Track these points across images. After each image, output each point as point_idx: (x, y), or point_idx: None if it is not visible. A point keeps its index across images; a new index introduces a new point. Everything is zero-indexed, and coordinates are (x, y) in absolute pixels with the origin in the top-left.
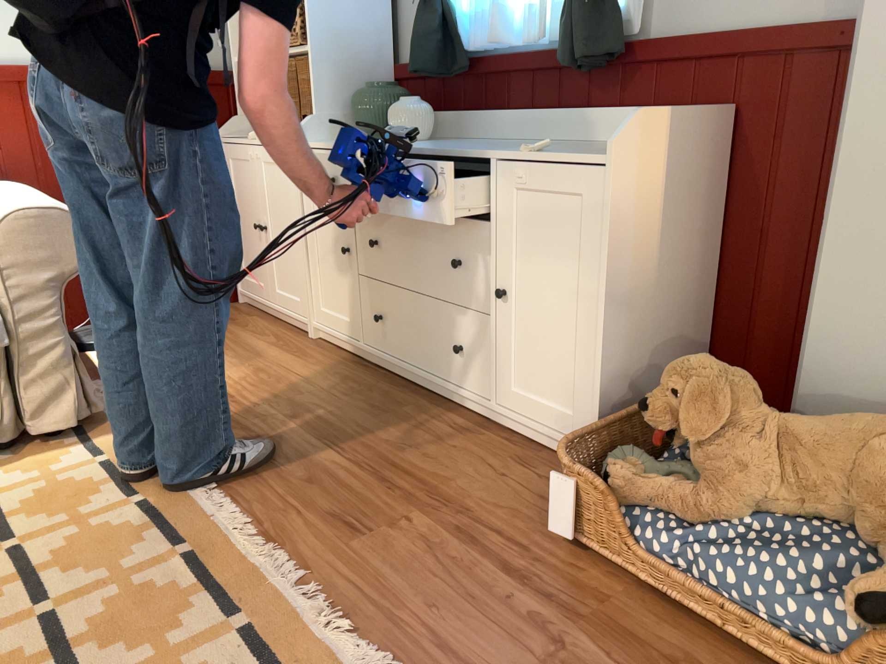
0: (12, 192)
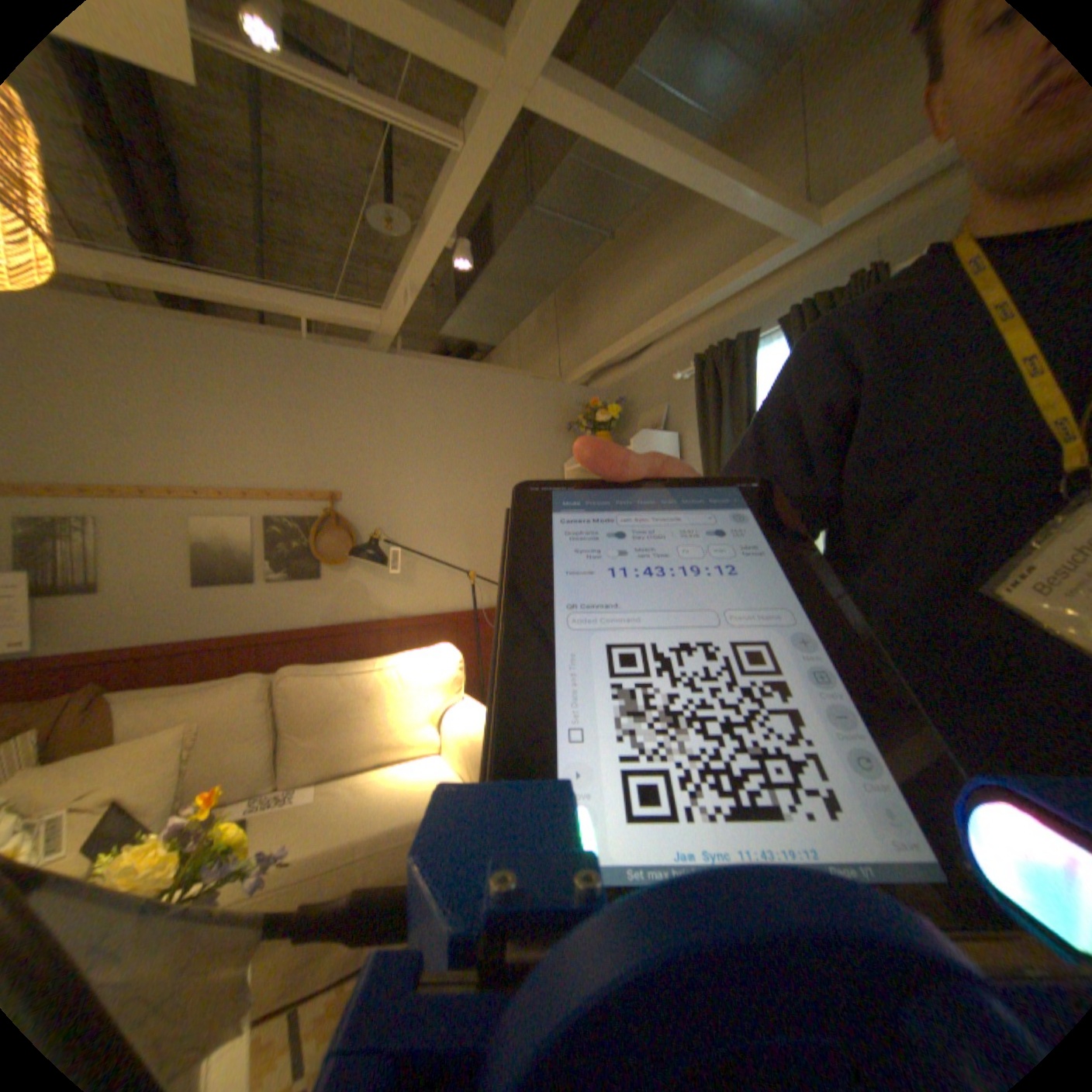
0: (466, 707)
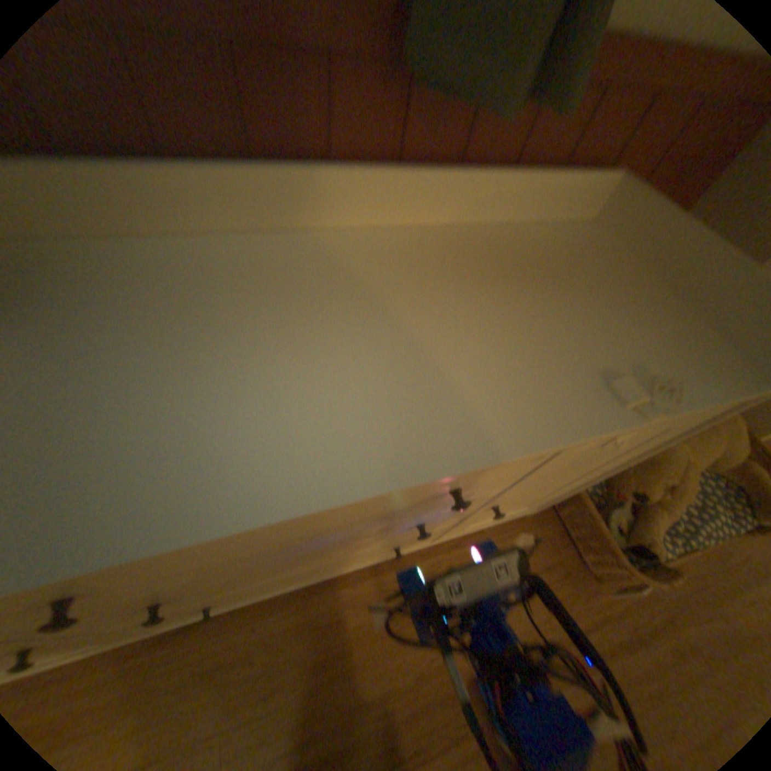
0: None
